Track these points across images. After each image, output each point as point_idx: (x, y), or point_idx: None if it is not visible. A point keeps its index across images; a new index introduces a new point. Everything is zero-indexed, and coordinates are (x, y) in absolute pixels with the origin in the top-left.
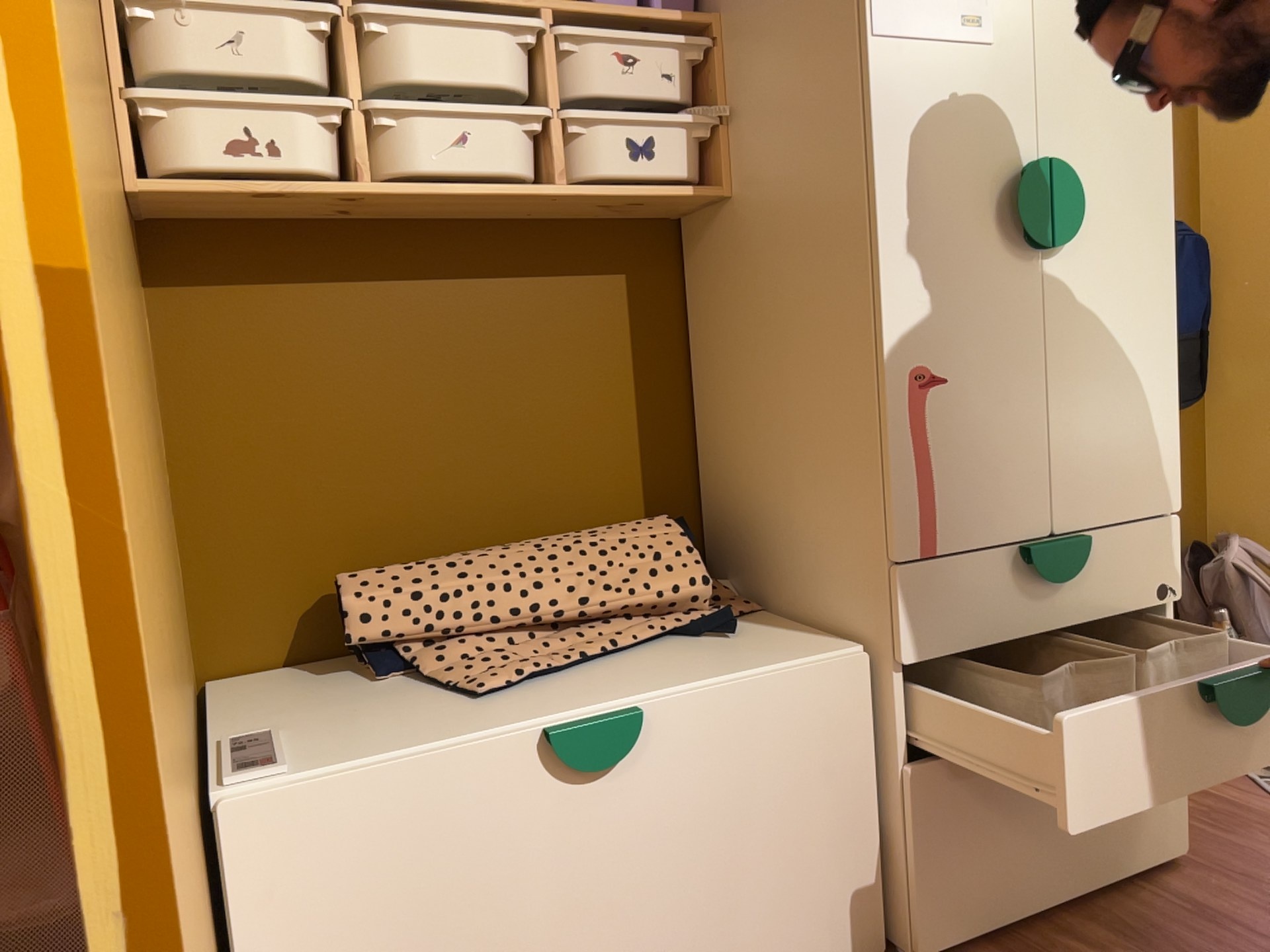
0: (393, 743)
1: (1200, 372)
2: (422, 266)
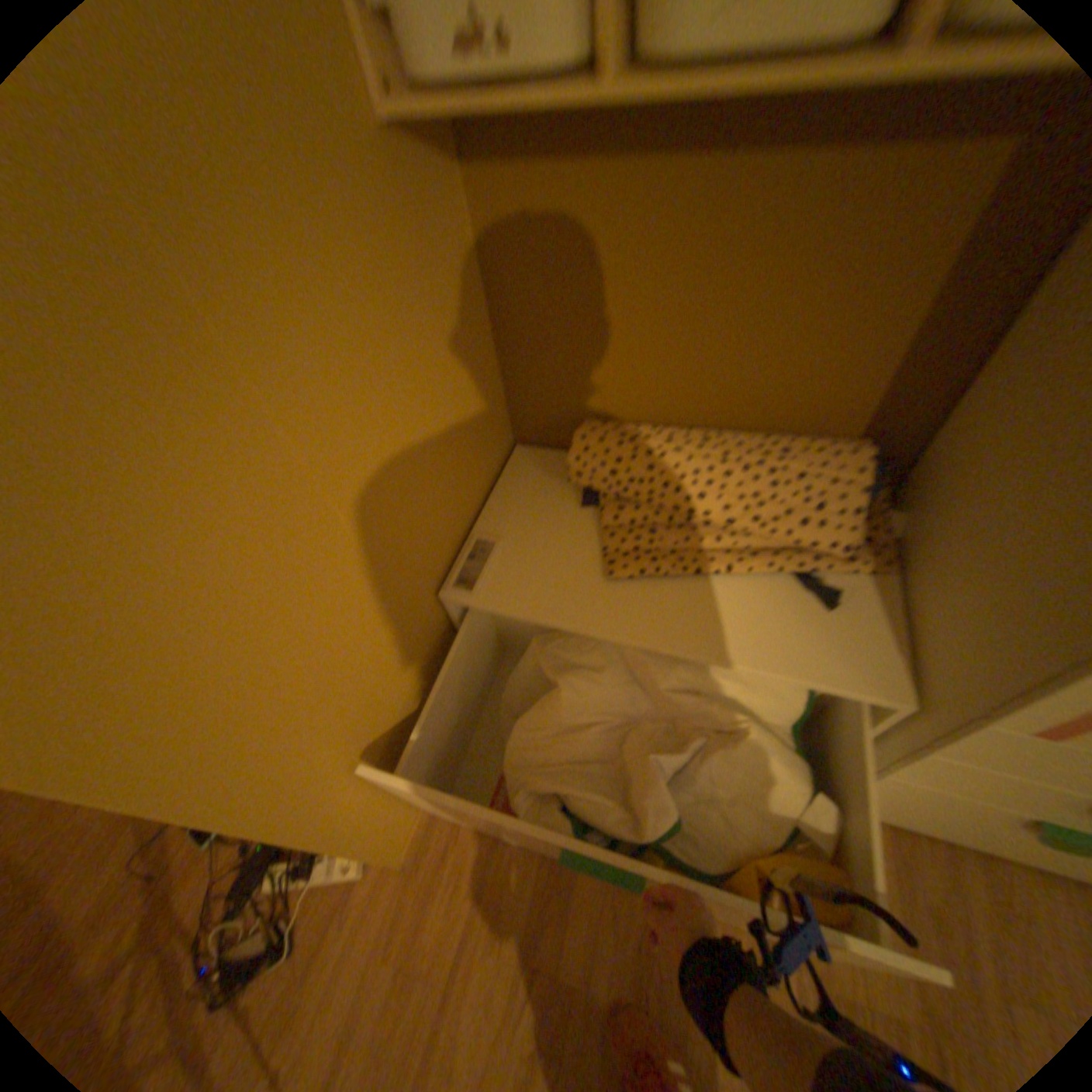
0: (535, 597)
1: None
2: (714, 129)
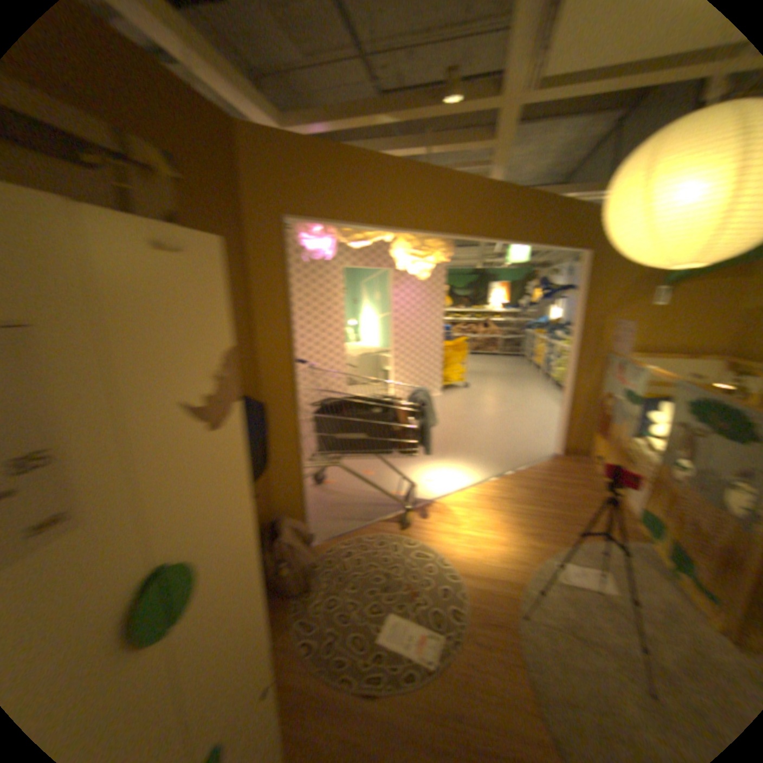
0: None
1: (268, 457)
2: None
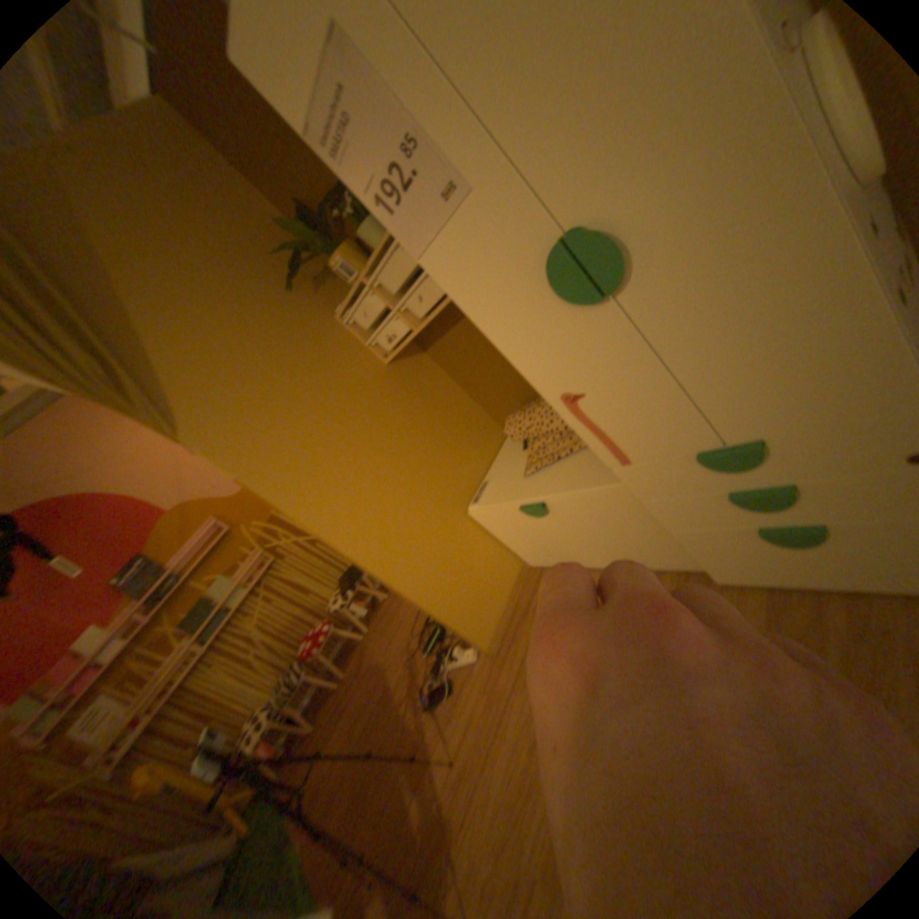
0: (498, 495)
1: None
2: None
